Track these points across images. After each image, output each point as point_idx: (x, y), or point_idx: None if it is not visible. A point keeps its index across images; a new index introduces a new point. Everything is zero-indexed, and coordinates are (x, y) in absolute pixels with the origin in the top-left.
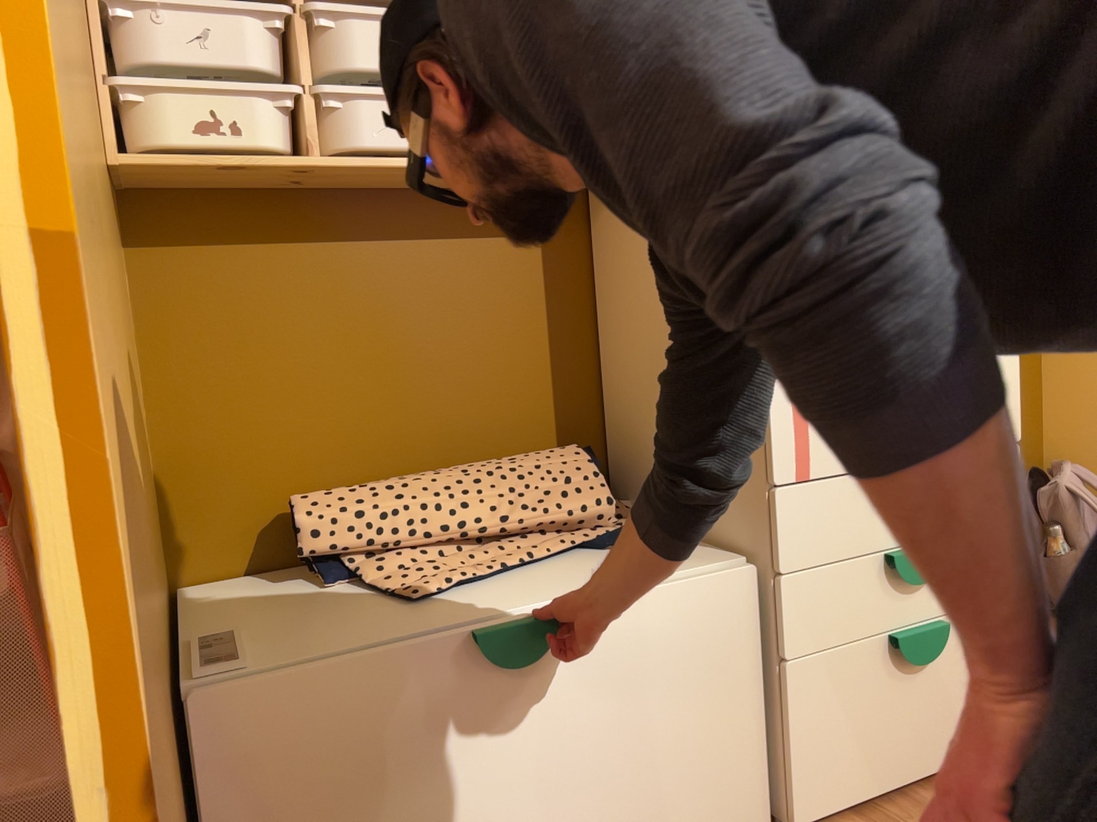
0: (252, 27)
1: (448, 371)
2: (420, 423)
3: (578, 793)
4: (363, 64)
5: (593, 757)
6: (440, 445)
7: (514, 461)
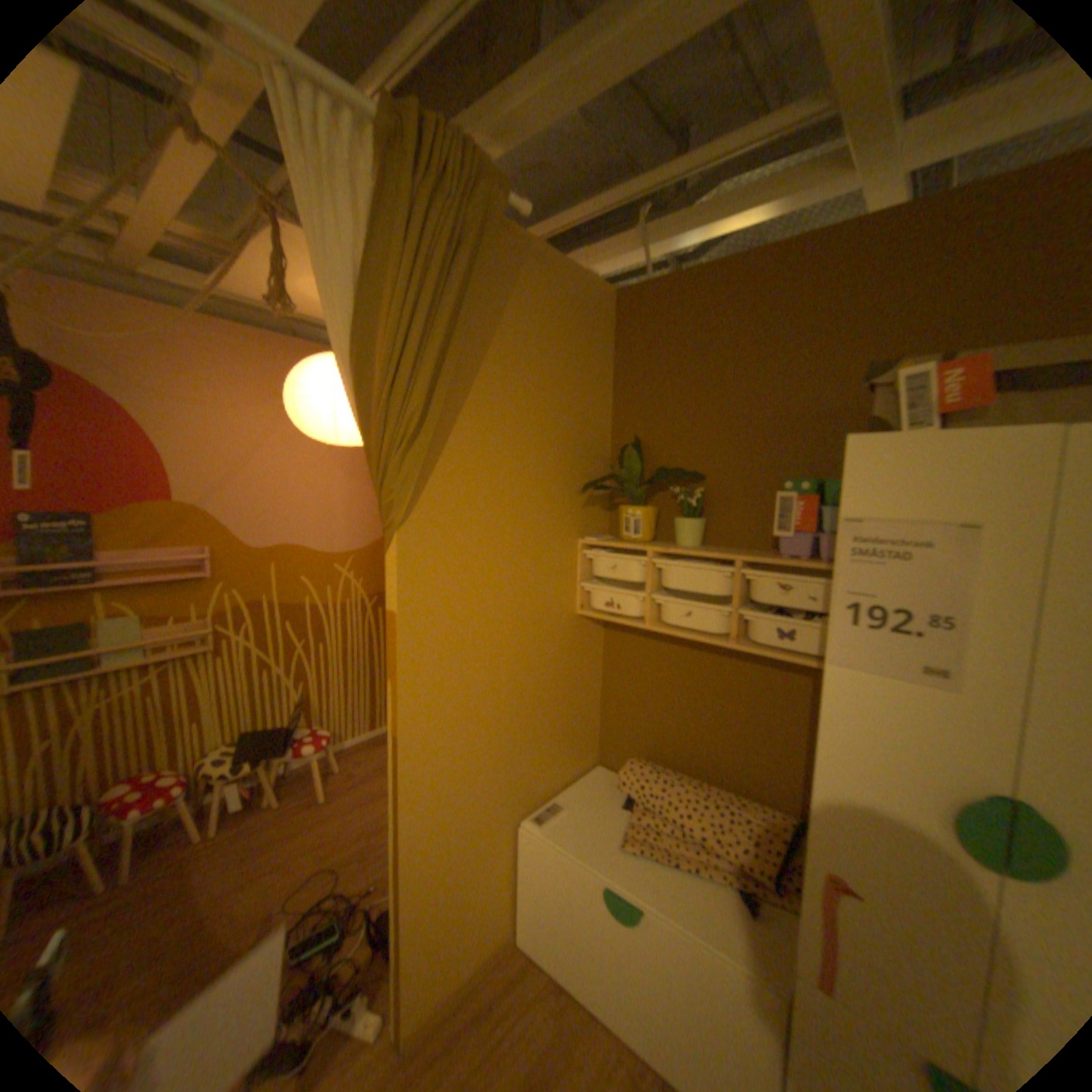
0: (628, 565)
1: (731, 733)
2: (710, 752)
3: (645, 1006)
4: (673, 584)
5: (656, 999)
6: (719, 769)
7: (739, 808)
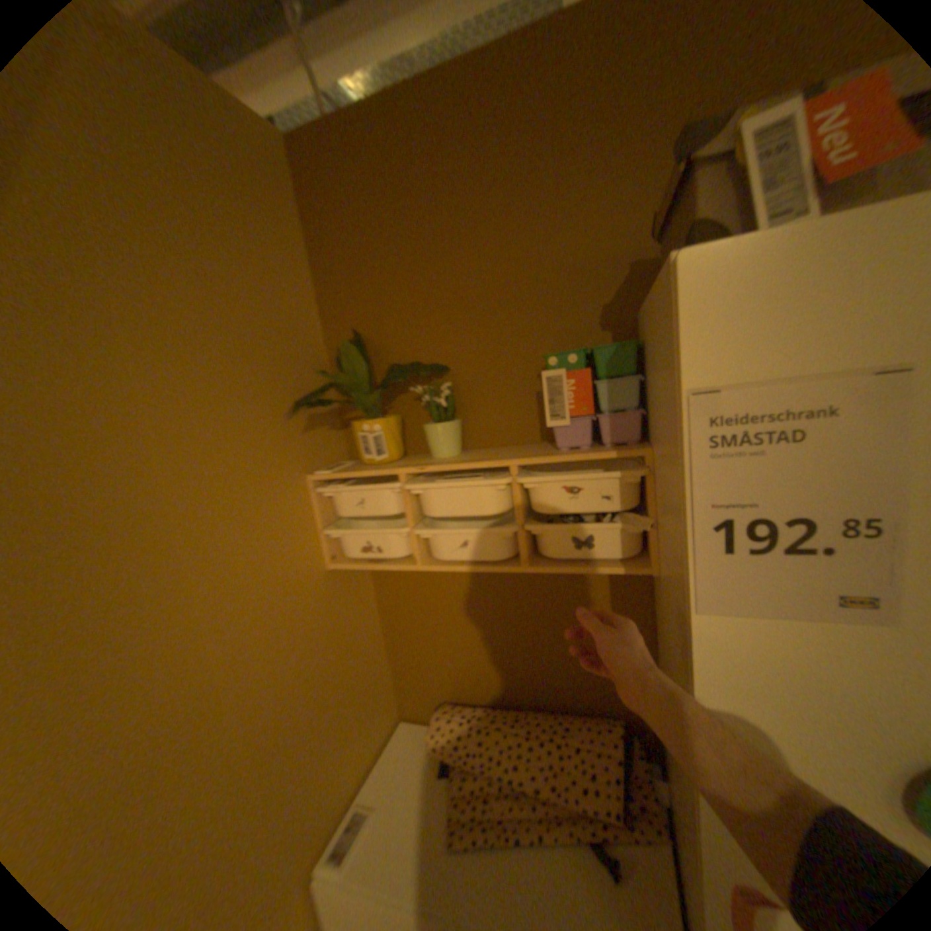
0: (381, 496)
1: (536, 650)
2: (518, 675)
3: None
4: (442, 508)
5: None
6: (531, 690)
7: (564, 735)
